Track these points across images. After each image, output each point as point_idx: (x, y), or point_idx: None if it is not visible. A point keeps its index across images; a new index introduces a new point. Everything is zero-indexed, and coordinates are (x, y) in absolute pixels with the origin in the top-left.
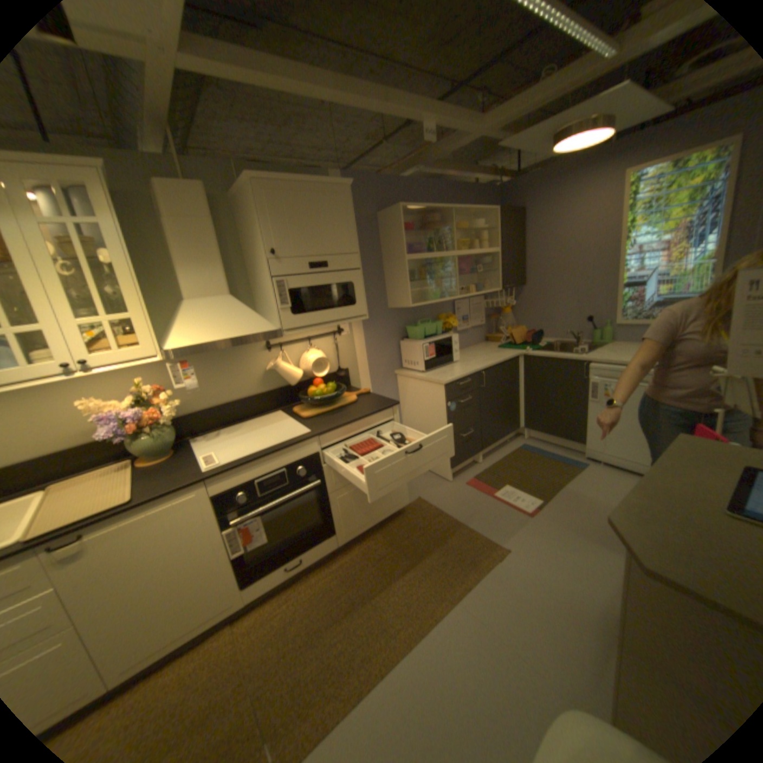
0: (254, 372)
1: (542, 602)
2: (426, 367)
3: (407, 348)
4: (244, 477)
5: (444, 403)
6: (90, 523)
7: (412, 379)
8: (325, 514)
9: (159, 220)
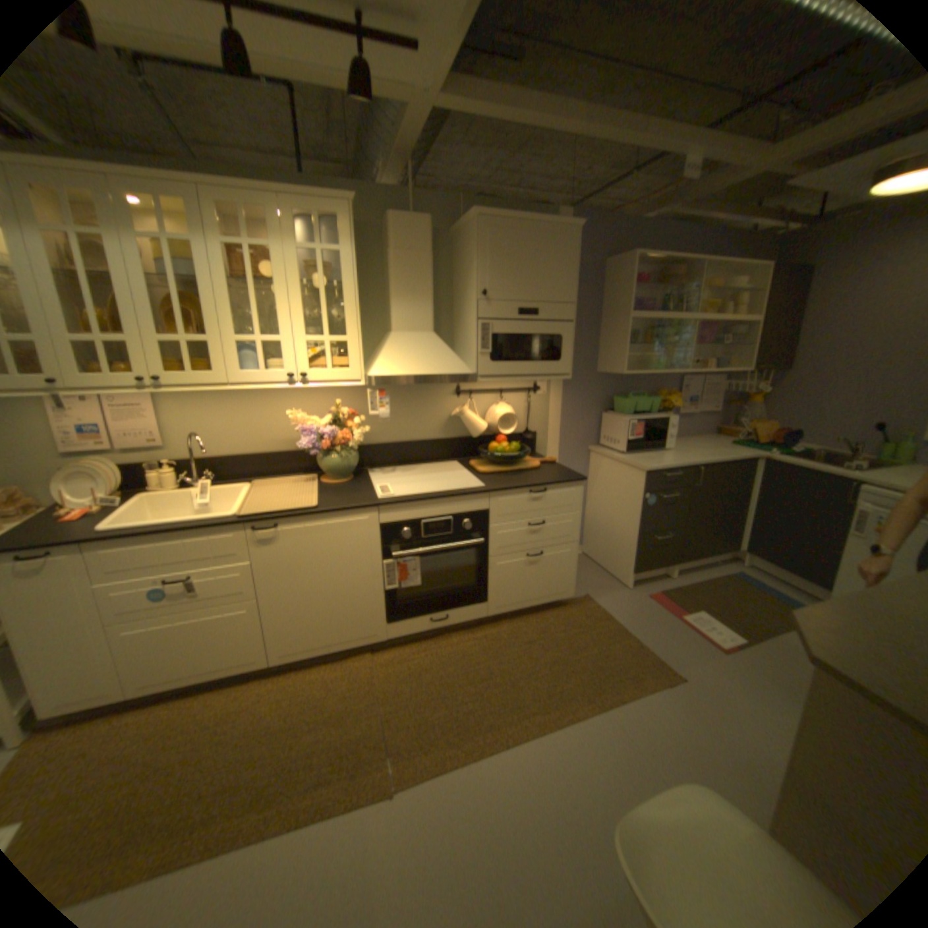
0: (439, 416)
1: (713, 744)
2: (629, 448)
3: (610, 422)
4: (414, 514)
5: (642, 494)
6: (286, 516)
7: (608, 460)
8: (482, 577)
9: (385, 252)
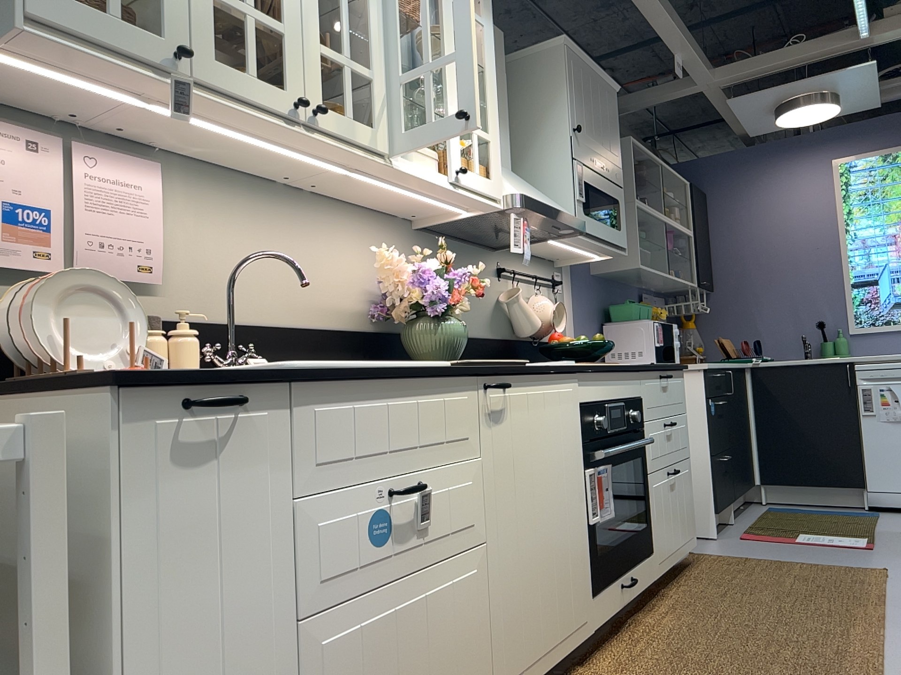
0: (488, 303)
1: None
2: (657, 357)
3: (619, 334)
4: (601, 393)
5: (703, 401)
6: (517, 369)
7: None
8: (647, 507)
9: None
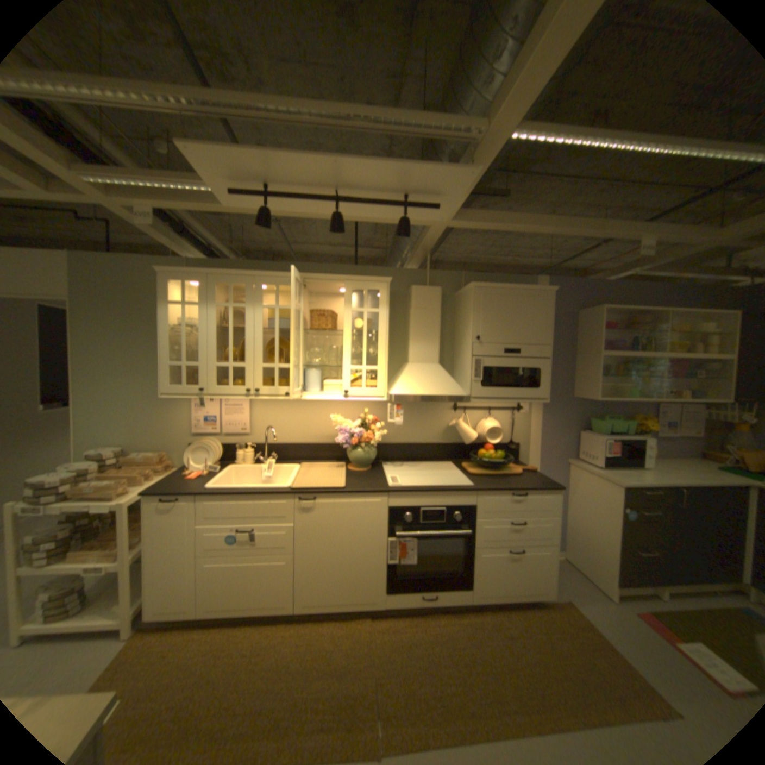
0: (439, 425)
1: None
2: (607, 465)
3: (588, 440)
4: (415, 502)
5: (622, 509)
6: (322, 492)
7: (587, 473)
8: (469, 566)
9: (407, 309)
